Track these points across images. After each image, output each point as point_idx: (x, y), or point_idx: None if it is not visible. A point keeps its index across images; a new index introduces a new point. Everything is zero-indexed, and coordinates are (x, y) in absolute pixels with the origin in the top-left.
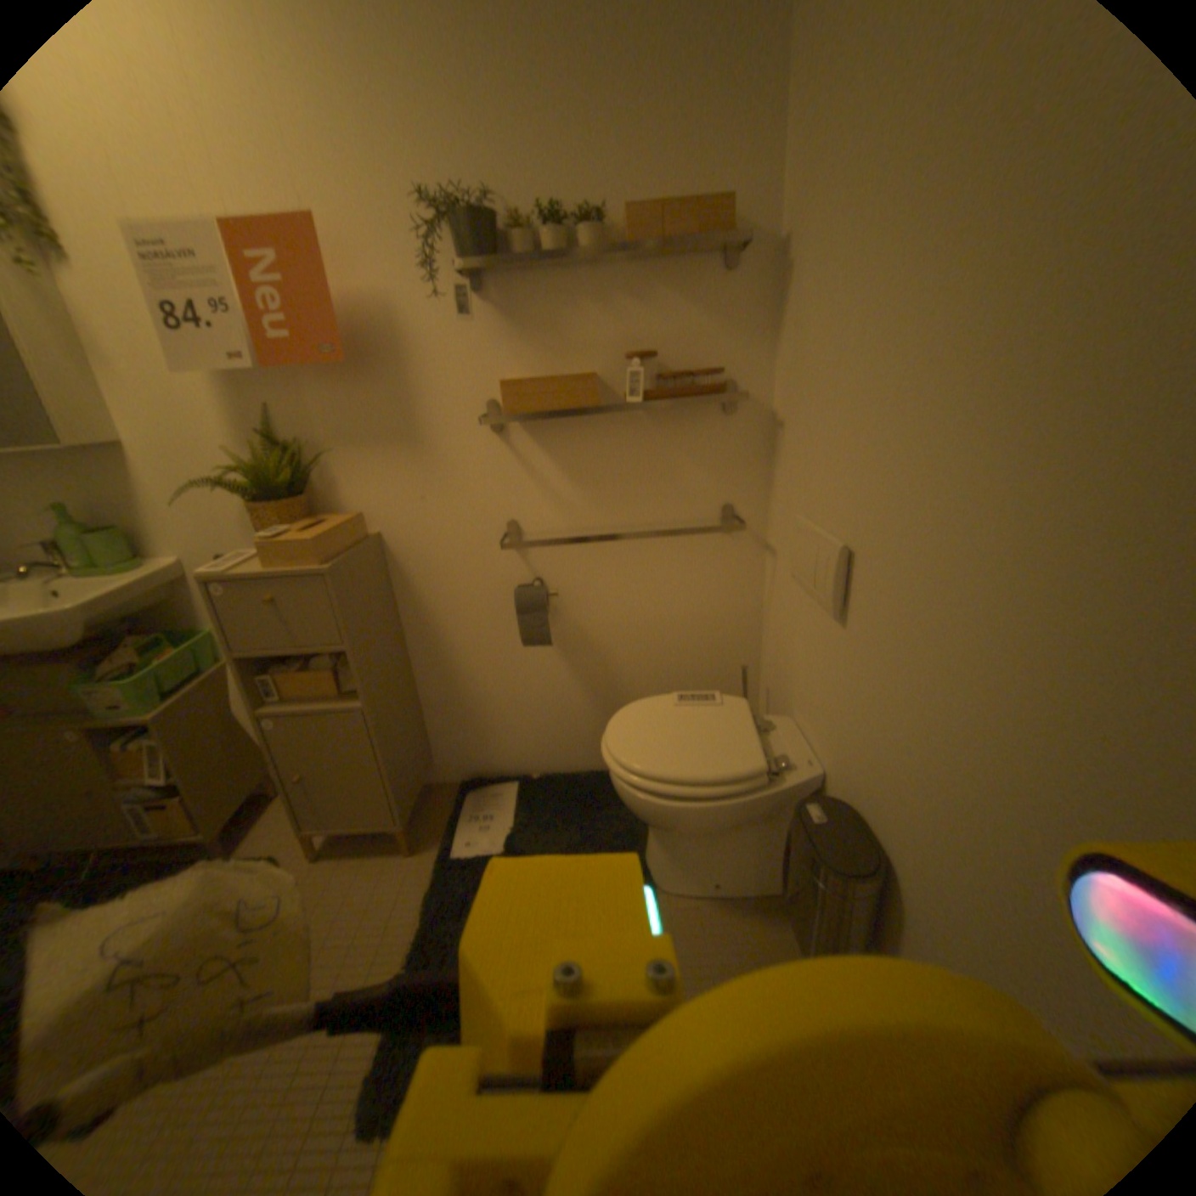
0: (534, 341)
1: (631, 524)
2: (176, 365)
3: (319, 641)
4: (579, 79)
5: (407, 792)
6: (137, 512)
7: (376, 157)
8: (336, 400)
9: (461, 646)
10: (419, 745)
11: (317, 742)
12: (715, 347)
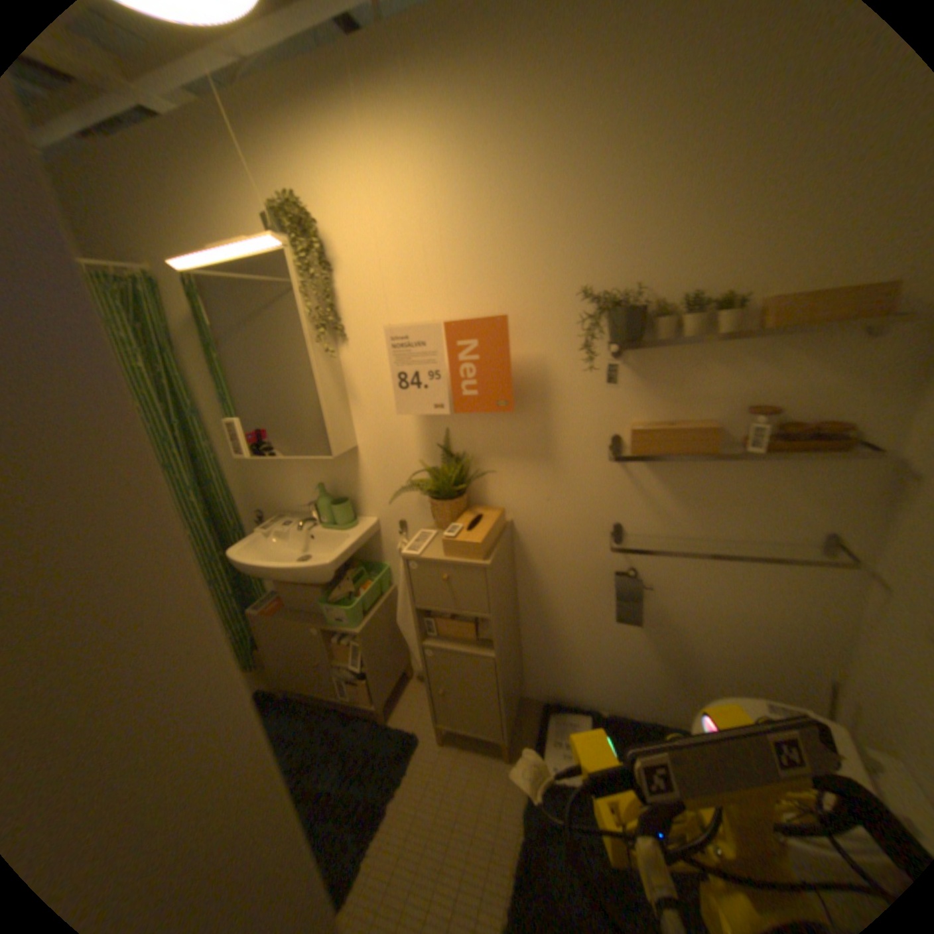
0: (658, 396)
1: (724, 541)
2: (401, 412)
3: (471, 610)
4: (735, 200)
5: (510, 716)
6: (357, 489)
7: (552, 271)
8: (494, 431)
9: (557, 607)
10: (517, 675)
11: (457, 673)
12: (840, 405)
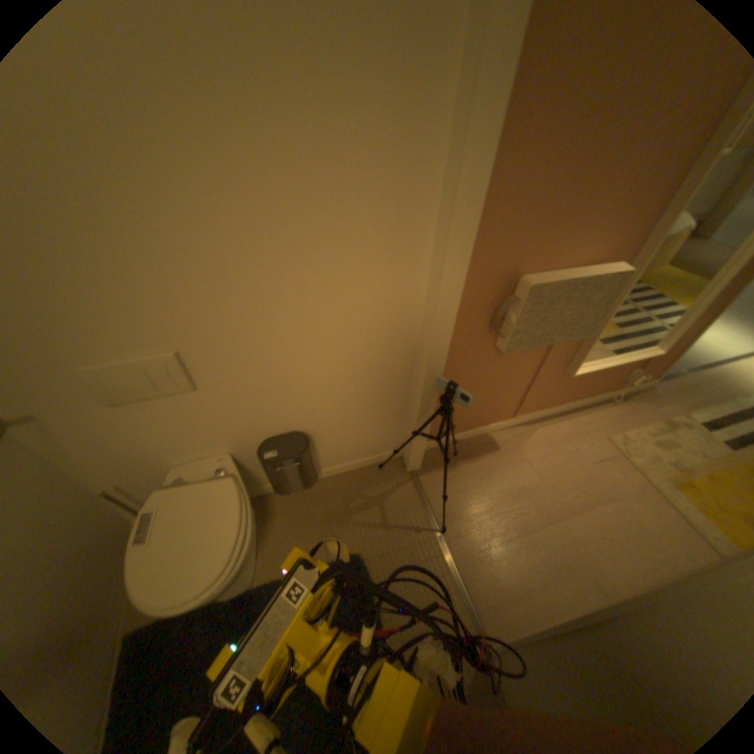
0: None
1: None
2: None
3: None
4: None
5: None
6: None
7: None
8: None
9: None
10: None
11: None
12: None
